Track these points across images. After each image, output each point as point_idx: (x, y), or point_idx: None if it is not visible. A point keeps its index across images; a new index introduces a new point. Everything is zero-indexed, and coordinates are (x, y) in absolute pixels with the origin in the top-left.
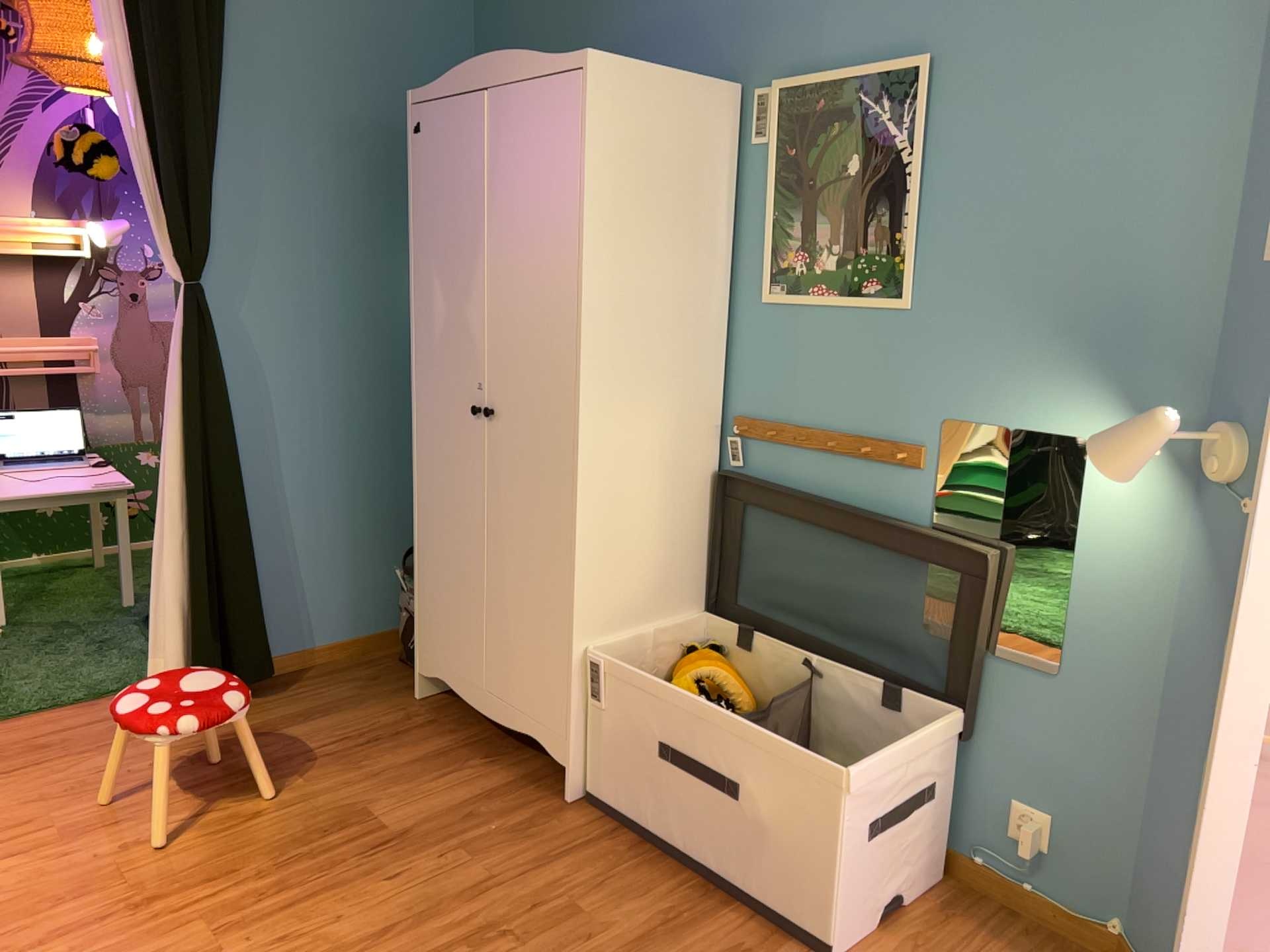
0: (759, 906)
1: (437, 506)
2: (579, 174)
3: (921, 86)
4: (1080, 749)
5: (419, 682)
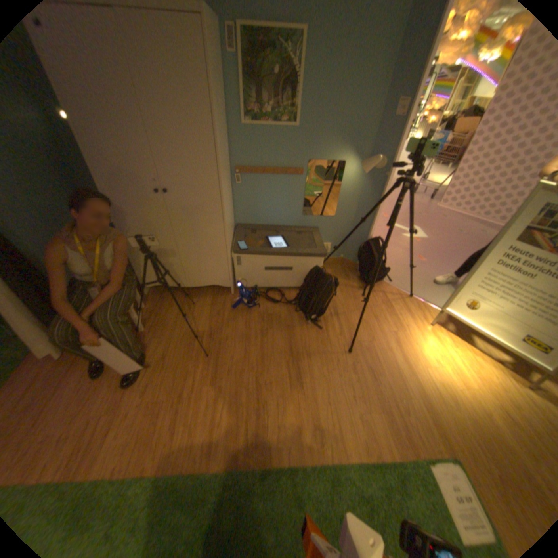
0: (296, 289)
1: (139, 231)
2: (209, 79)
3: (304, 39)
4: (337, 229)
5: (146, 289)
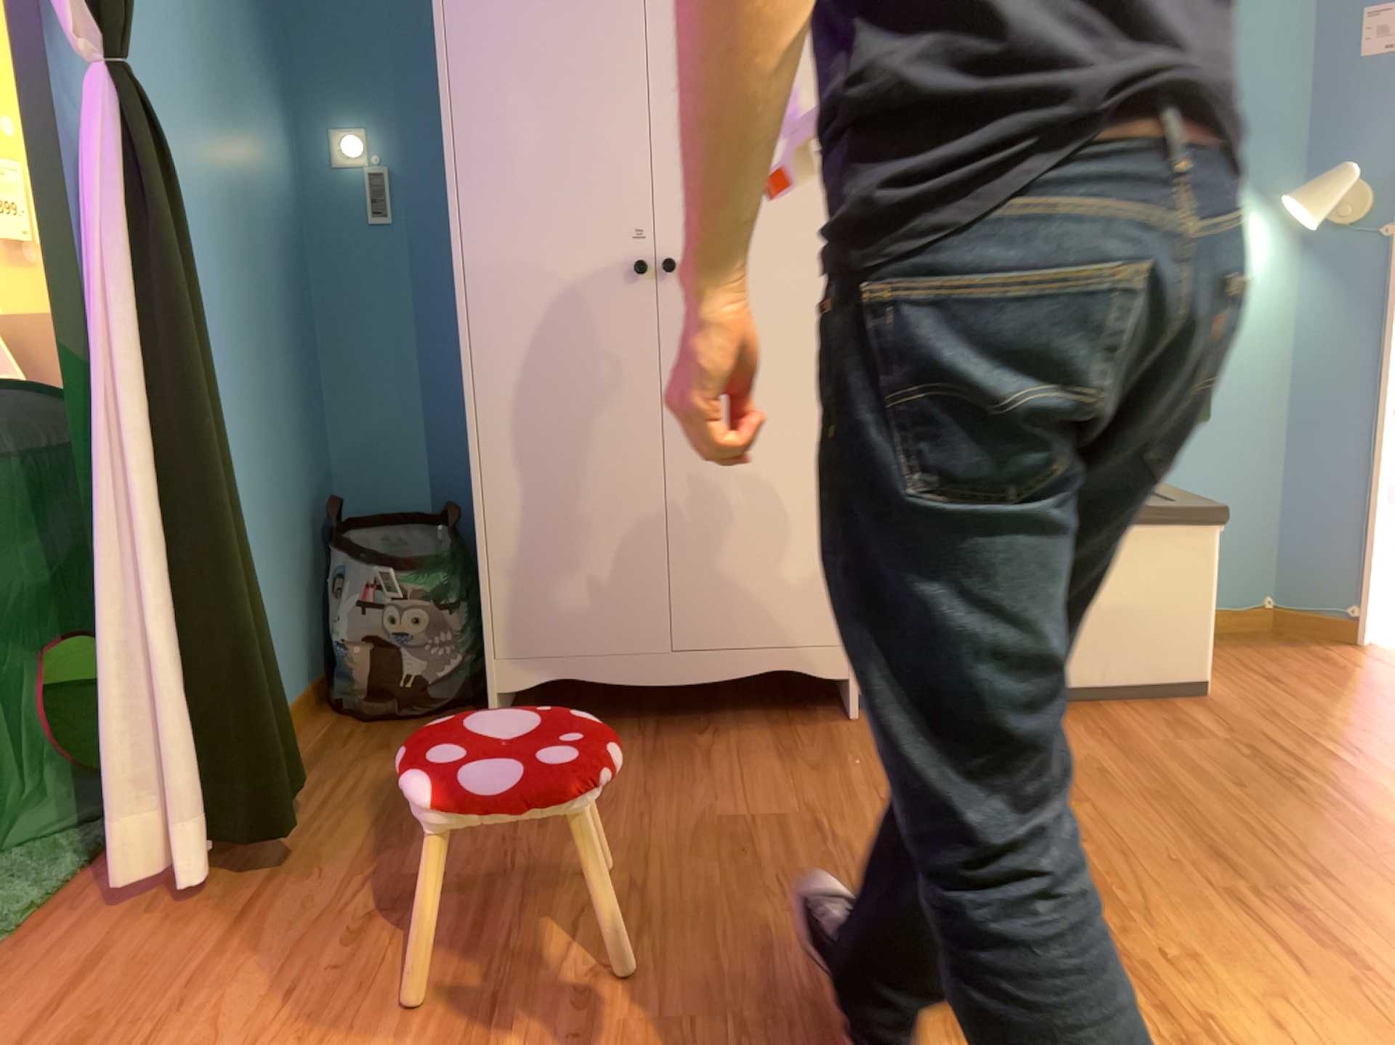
0: (1118, 696)
1: (535, 428)
2: None
3: None
4: (1232, 476)
5: (493, 703)
